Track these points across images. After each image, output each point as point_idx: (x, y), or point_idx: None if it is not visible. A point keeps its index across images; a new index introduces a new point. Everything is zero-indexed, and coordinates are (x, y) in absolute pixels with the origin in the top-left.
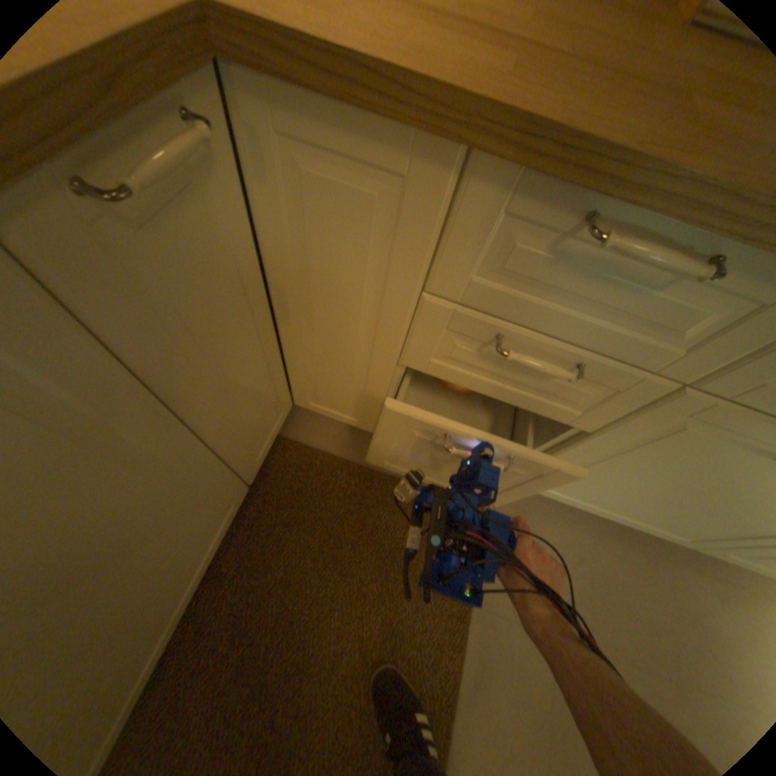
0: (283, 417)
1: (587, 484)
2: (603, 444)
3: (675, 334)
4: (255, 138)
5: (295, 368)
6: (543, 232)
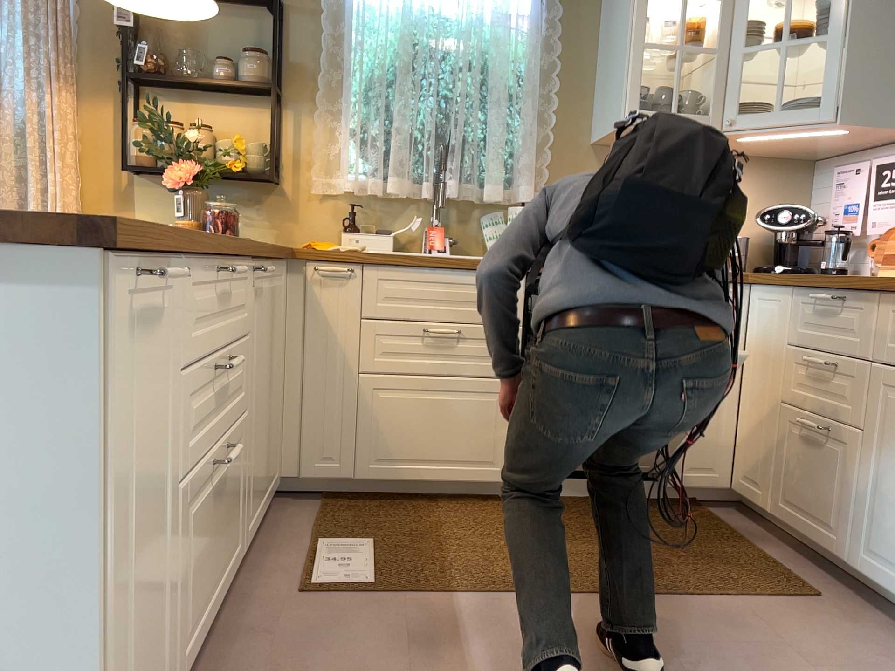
0: (718, 481)
1: (892, 528)
2: (872, 444)
3: (855, 335)
4: (754, 302)
5: (741, 434)
6: (812, 308)
